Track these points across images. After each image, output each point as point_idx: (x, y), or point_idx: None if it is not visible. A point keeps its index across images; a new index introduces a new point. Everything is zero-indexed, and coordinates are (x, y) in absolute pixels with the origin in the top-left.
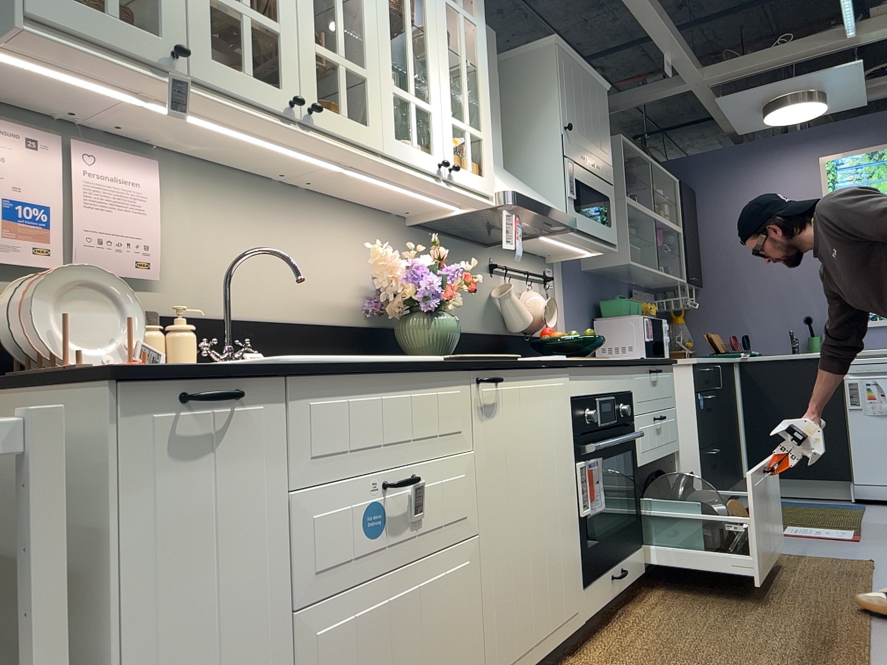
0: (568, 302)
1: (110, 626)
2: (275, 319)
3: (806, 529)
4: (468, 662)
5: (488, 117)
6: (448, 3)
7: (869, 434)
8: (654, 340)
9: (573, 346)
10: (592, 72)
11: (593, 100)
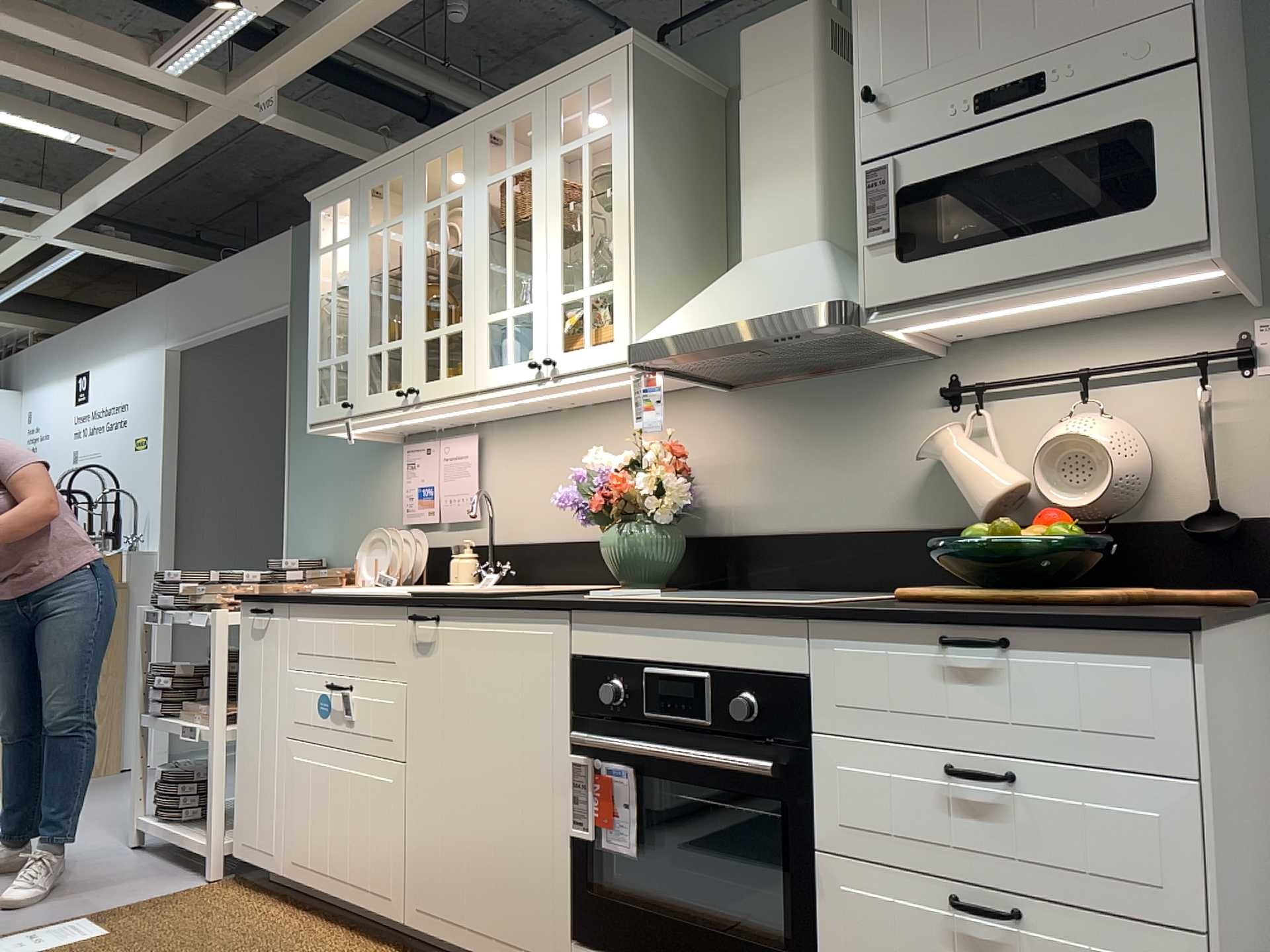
0: None
1: (239, 701)
2: (558, 540)
3: None
4: (386, 867)
5: (622, 250)
6: (562, 154)
7: None
8: None
9: (977, 560)
10: None
11: None
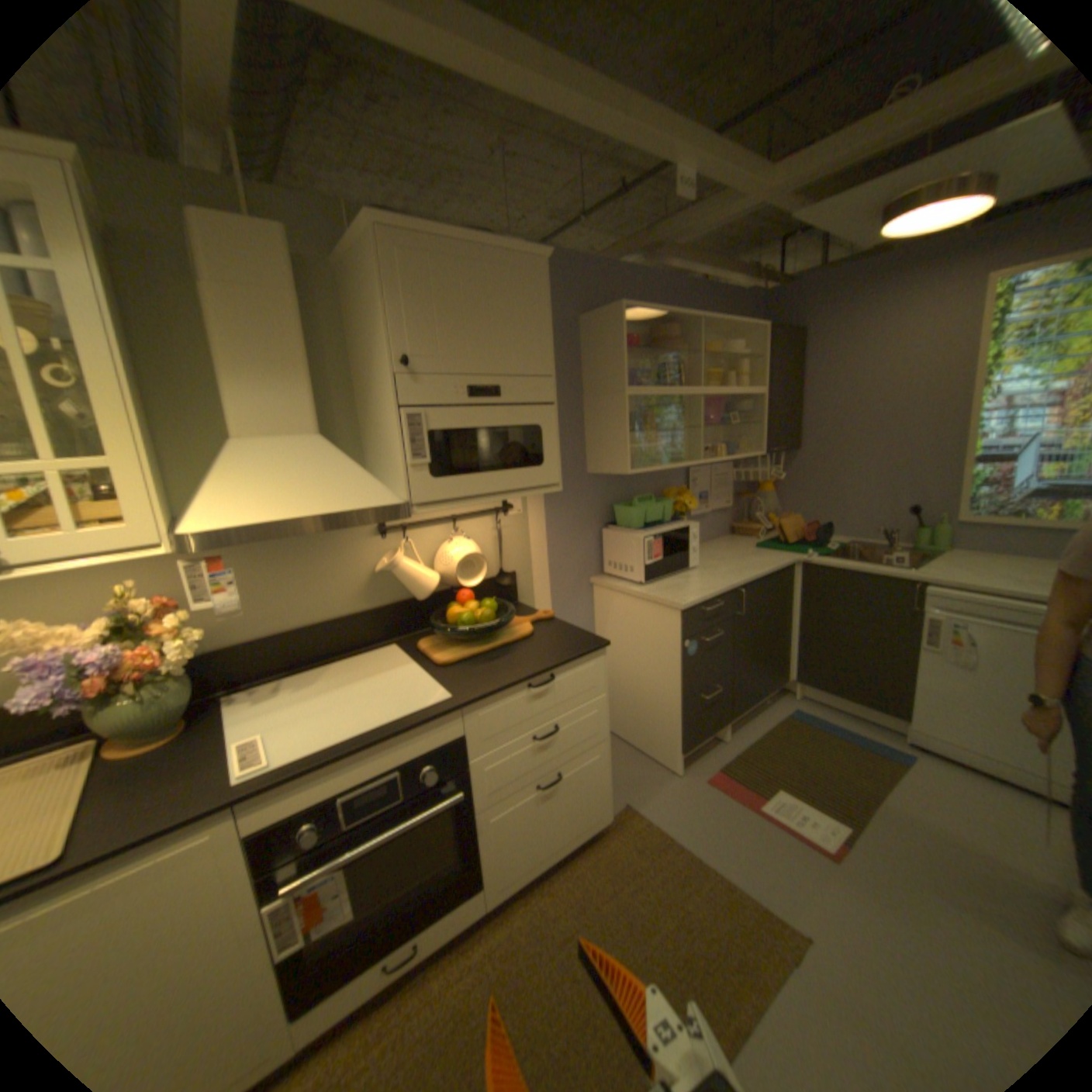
0: (551, 521)
1: None
2: None
3: (794, 810)
4: None
5: (120, 425)
6: None
7: (944, 685)
8: (661, 559)
9: (463, 630)
10: (492, 241)
11: (495, 287)
